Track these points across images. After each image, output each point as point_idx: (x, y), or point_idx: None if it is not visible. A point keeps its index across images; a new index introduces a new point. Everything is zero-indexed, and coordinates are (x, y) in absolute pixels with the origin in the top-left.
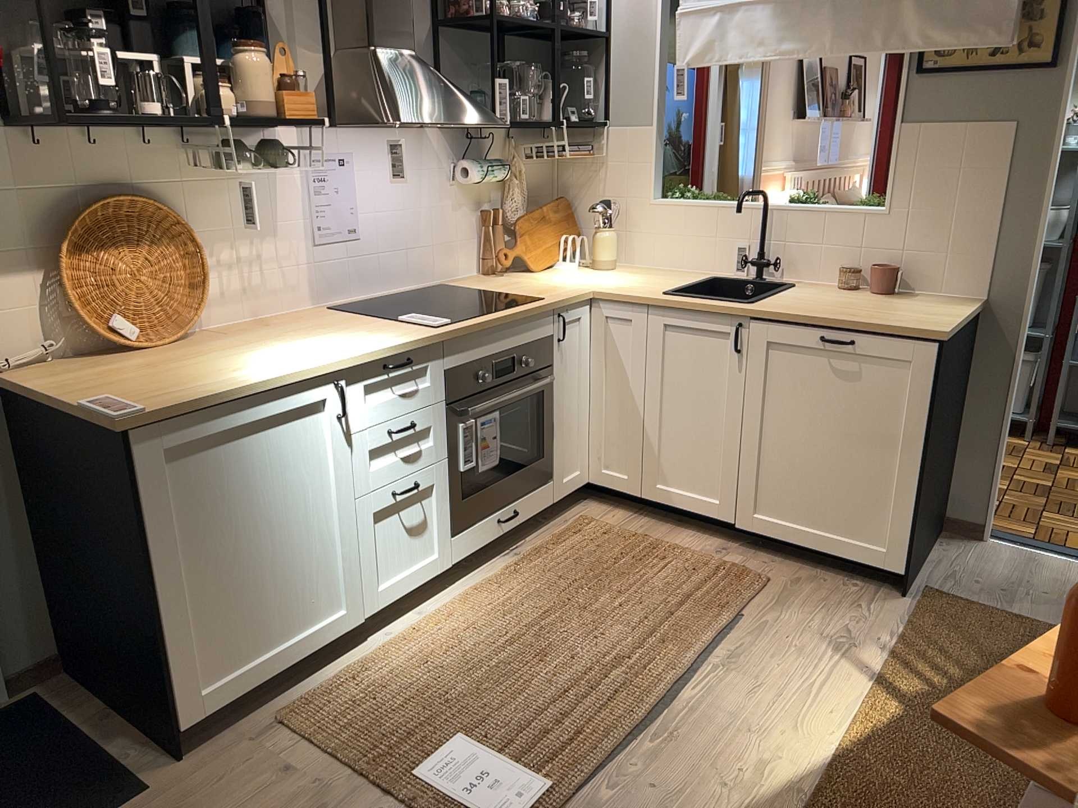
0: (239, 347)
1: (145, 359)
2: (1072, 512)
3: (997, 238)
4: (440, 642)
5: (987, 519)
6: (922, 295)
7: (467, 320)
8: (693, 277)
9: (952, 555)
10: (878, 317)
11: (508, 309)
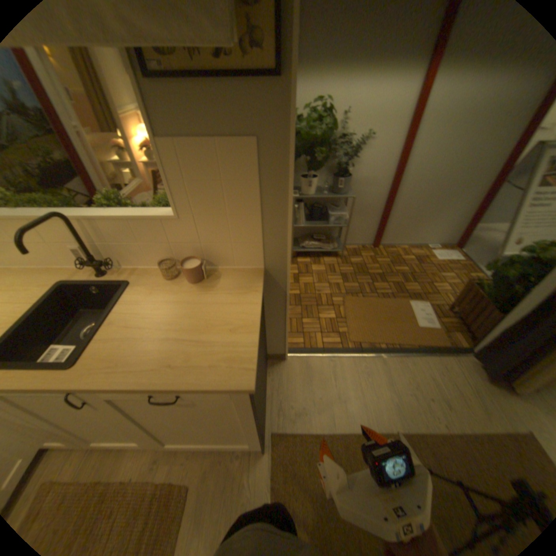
0: None
1: None
2: (311, 312)
3: (262, 231)
4: None
5: (284, 353)
6: (223, 274)
7: None
8: (39, 283)
9: (275, 385)
10: (193, 358)
11: None
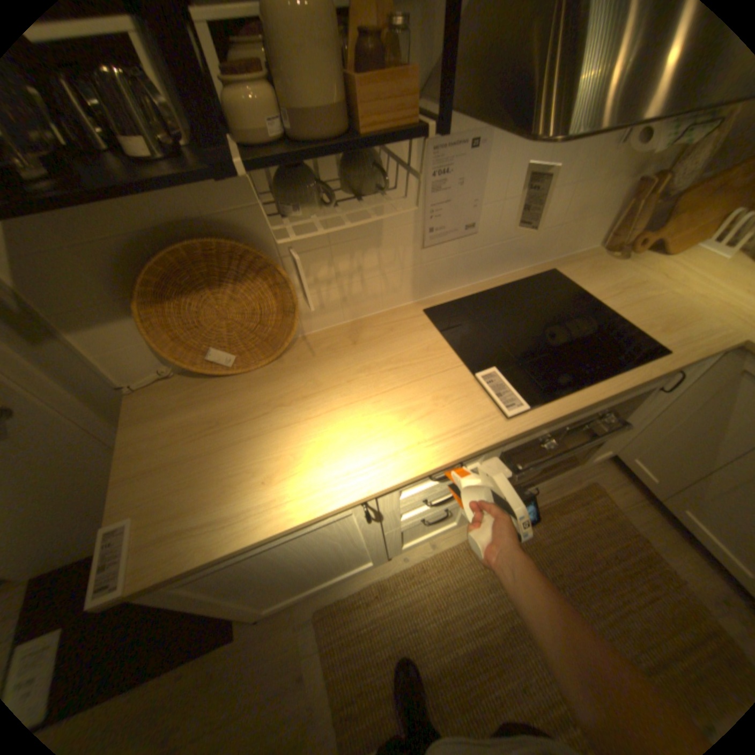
0: (307, 395)
1: (226, 397)
2: None
3: None
4: (433, 594)
5: None
6: None
7: (552, 404)
8: None
9: None
10: None
11: (613, 377)
